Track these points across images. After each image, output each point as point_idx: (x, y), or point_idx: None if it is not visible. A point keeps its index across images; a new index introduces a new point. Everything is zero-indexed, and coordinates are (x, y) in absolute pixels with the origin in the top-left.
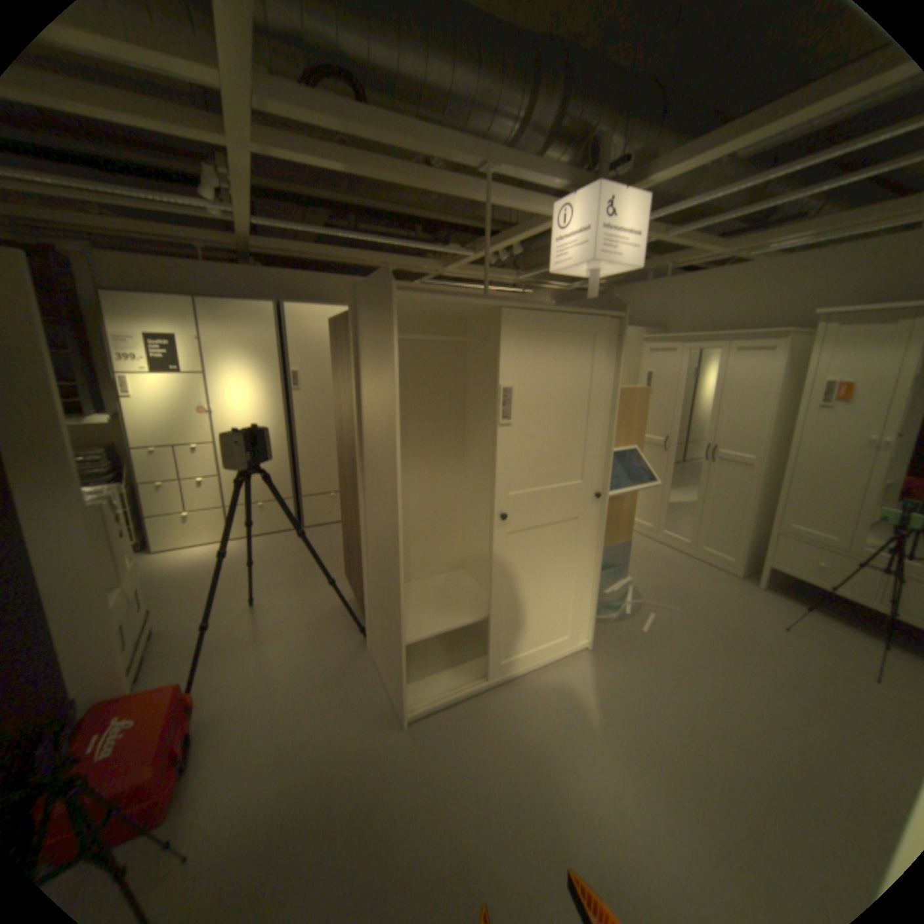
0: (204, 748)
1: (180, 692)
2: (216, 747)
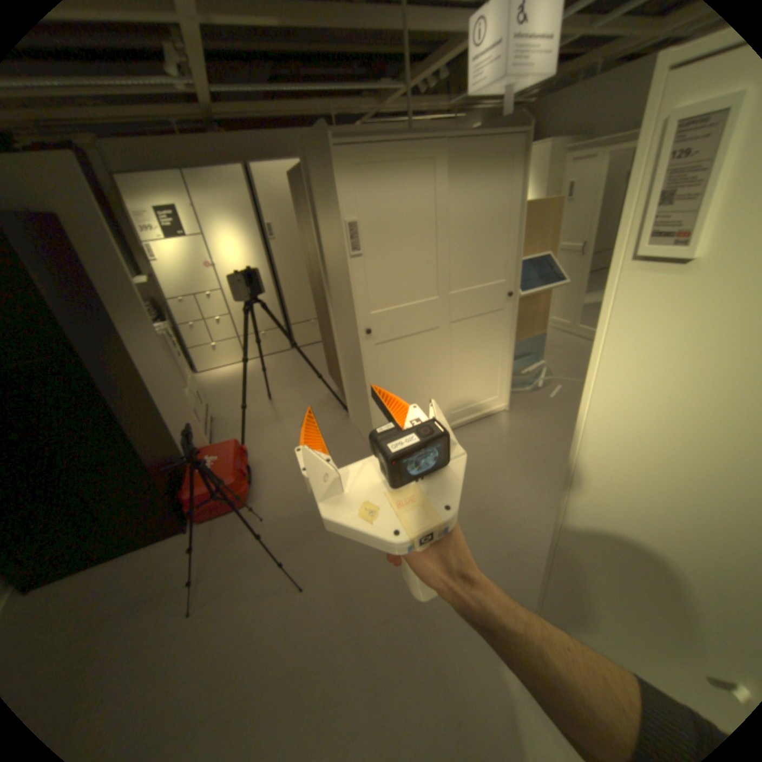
0: (260, 473)
1: (239, 444)
2: (266, 473)
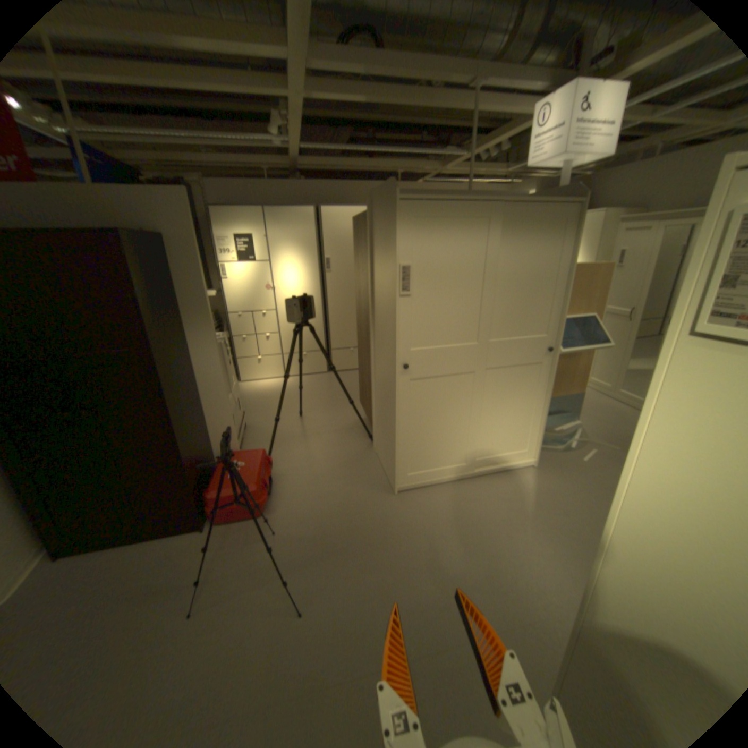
0: (279, 487)
1: (265, 455)
2: (285, 488)
